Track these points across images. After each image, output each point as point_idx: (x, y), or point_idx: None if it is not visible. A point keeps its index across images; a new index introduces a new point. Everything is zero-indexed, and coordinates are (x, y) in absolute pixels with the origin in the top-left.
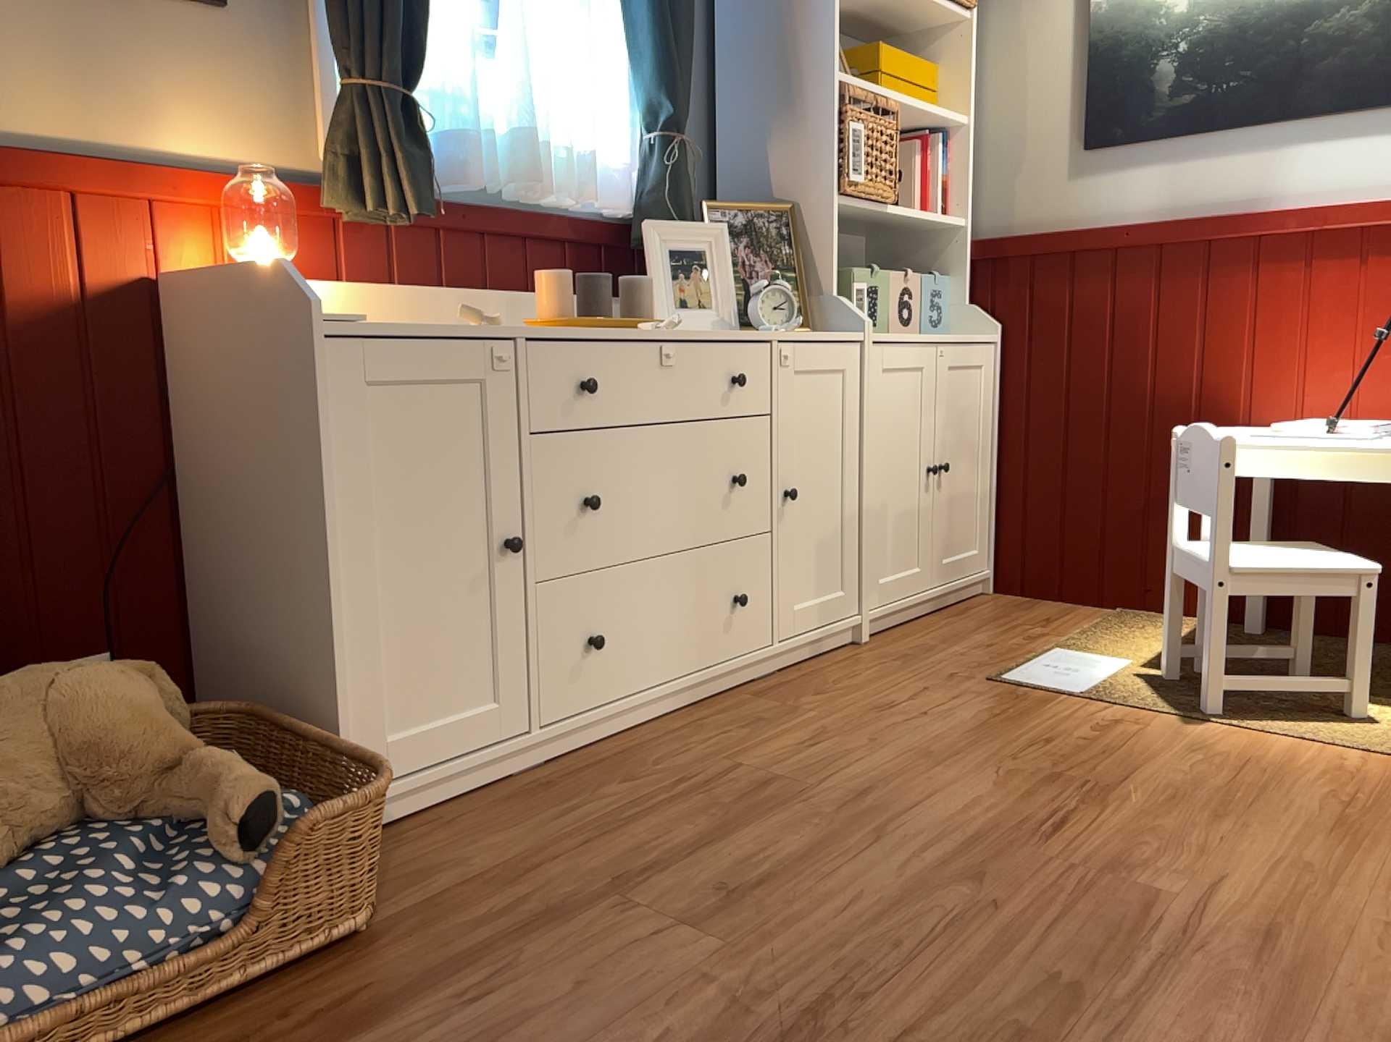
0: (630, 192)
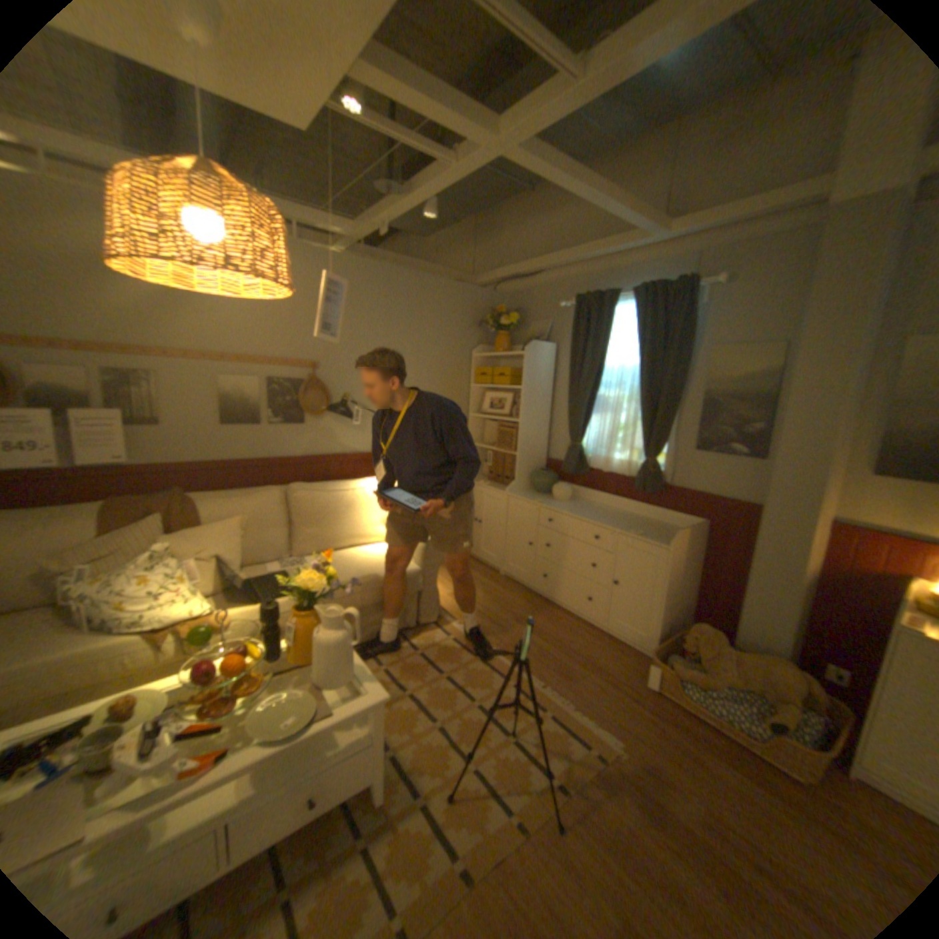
0: None
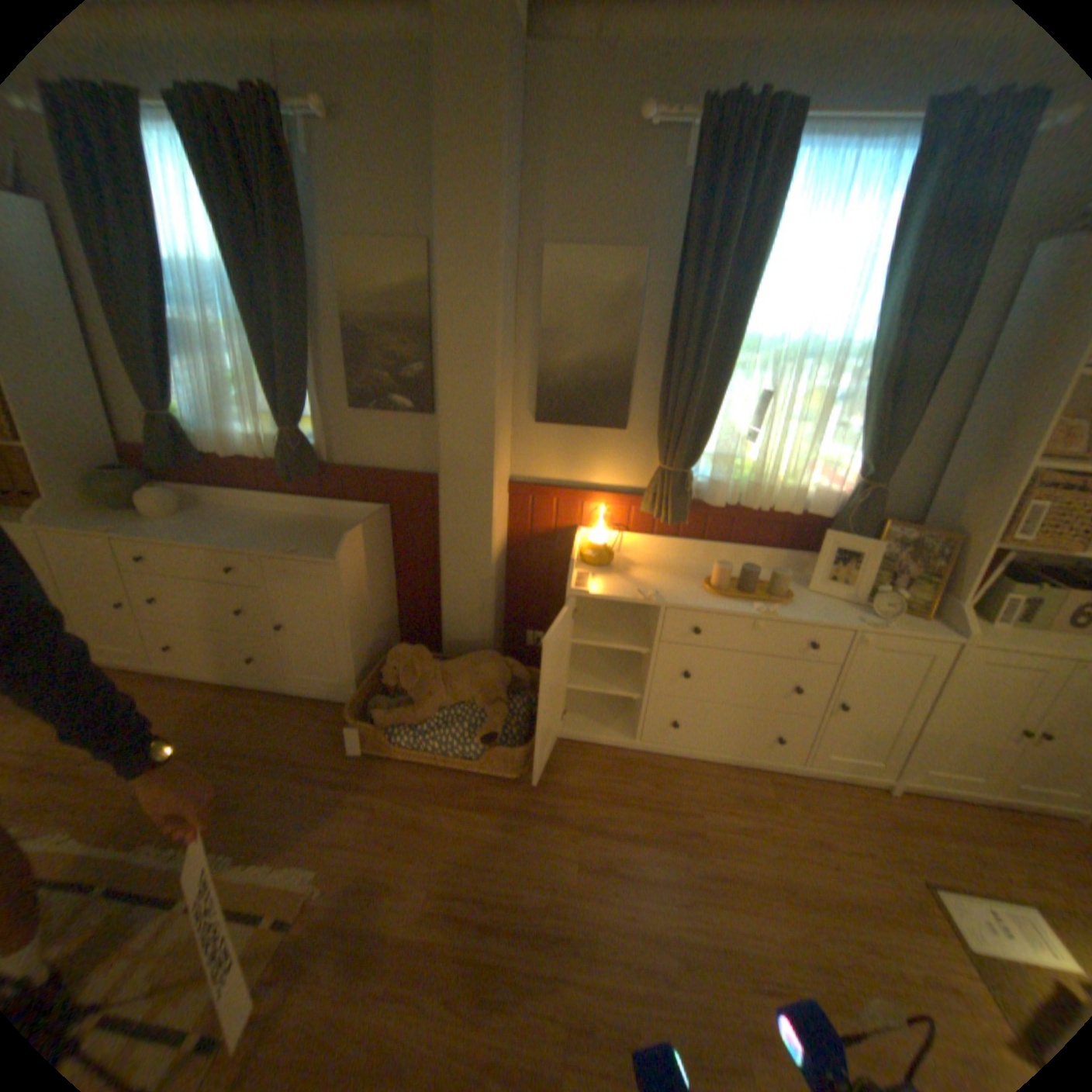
0: (847, 499)
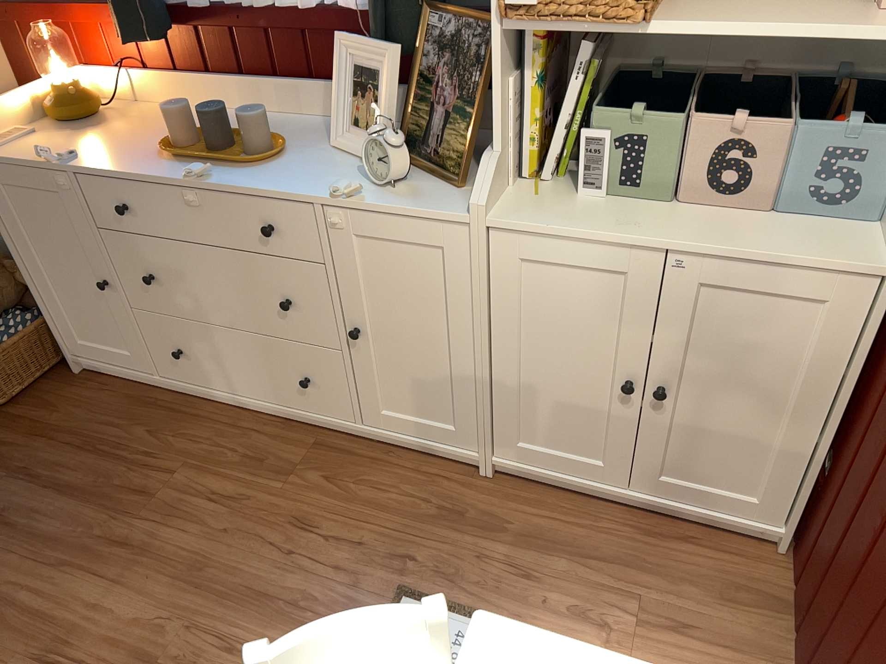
0: None
